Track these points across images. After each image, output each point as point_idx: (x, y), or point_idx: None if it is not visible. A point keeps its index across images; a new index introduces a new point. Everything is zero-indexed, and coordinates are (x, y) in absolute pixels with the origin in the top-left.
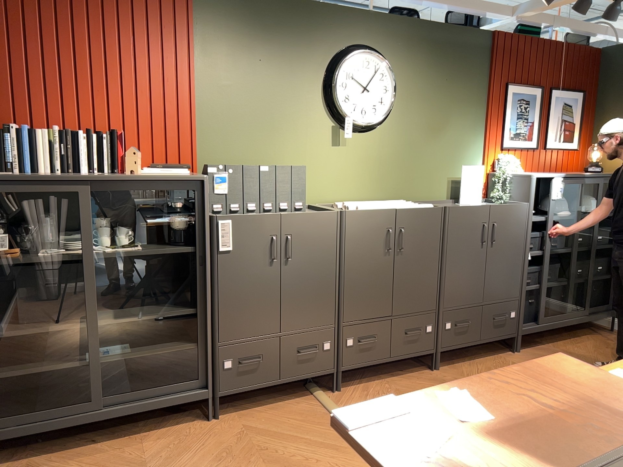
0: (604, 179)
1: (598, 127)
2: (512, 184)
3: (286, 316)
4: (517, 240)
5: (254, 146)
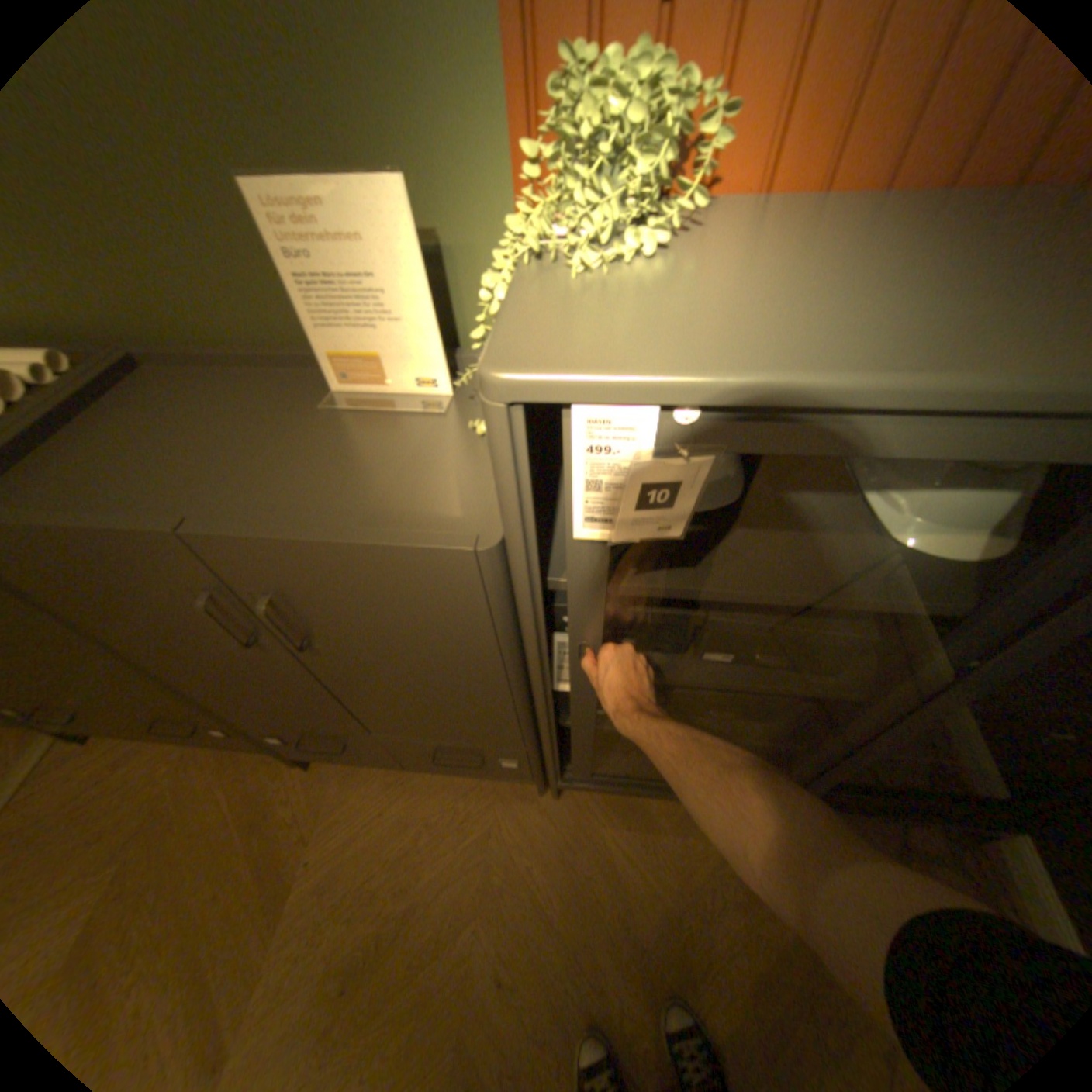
0: None
1: None
2: None
3: None
4: (449, 656)
5: None
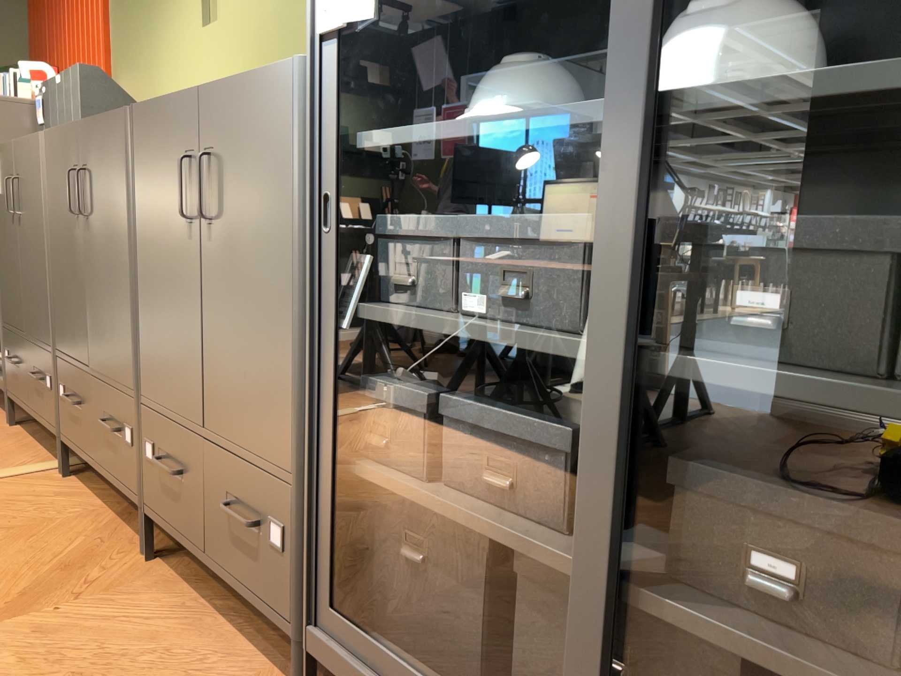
0: None
1: None
2: None
3: (26, 307)
4: (268, 221)
5: (143, 59)
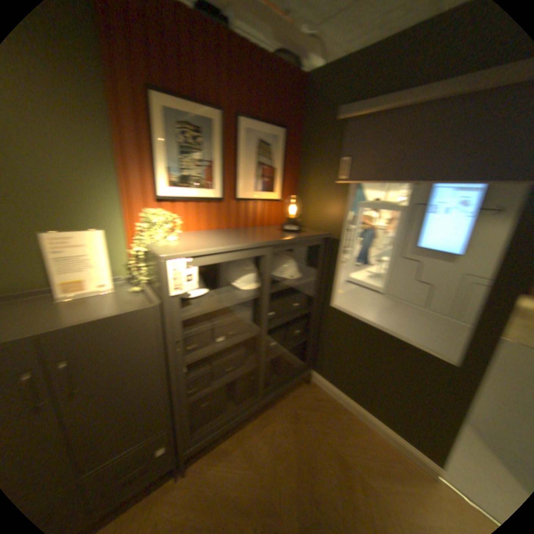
0: (297, 242)
1: (303, 173)
2: (146, 262)
3: None
4: (138, 364)
5: None
